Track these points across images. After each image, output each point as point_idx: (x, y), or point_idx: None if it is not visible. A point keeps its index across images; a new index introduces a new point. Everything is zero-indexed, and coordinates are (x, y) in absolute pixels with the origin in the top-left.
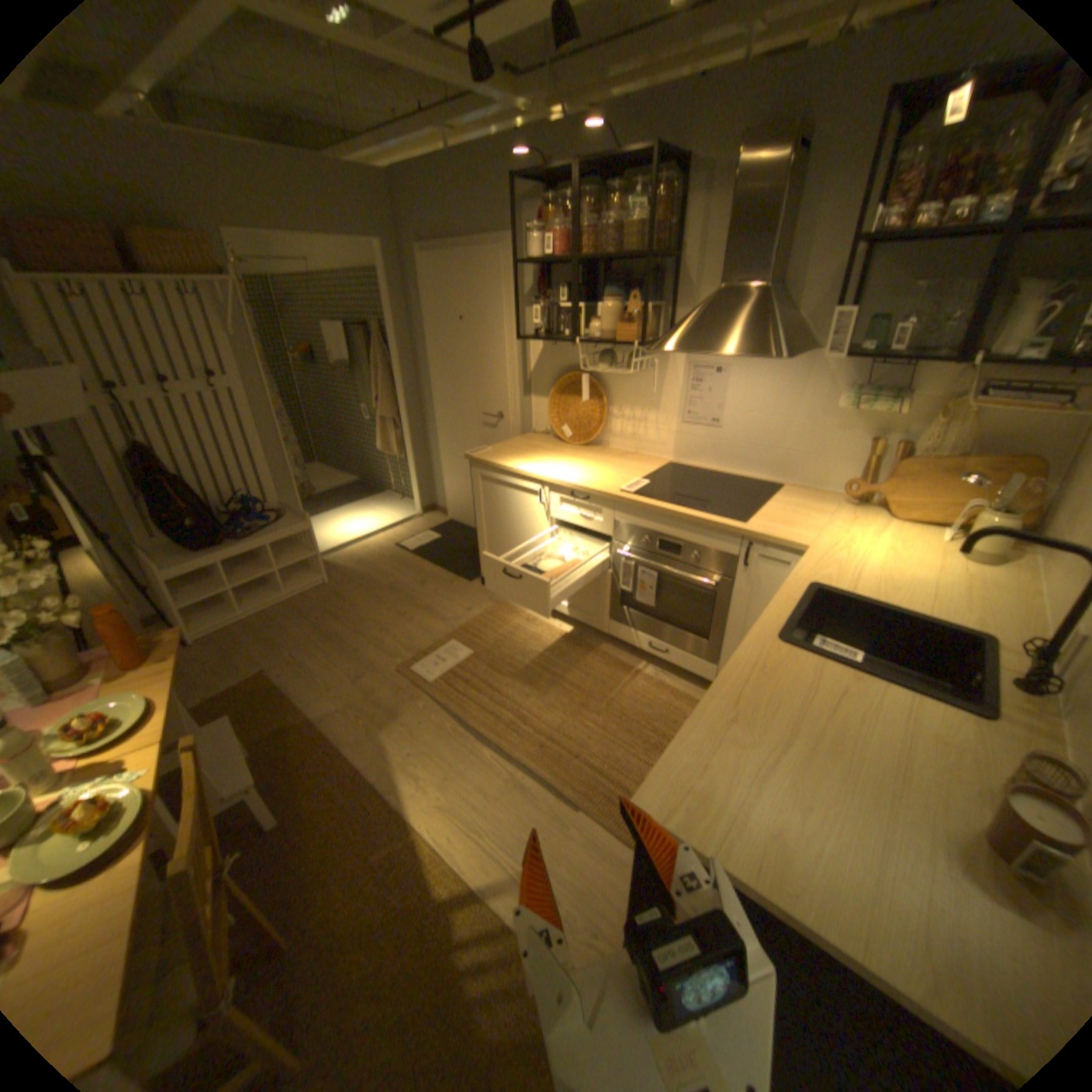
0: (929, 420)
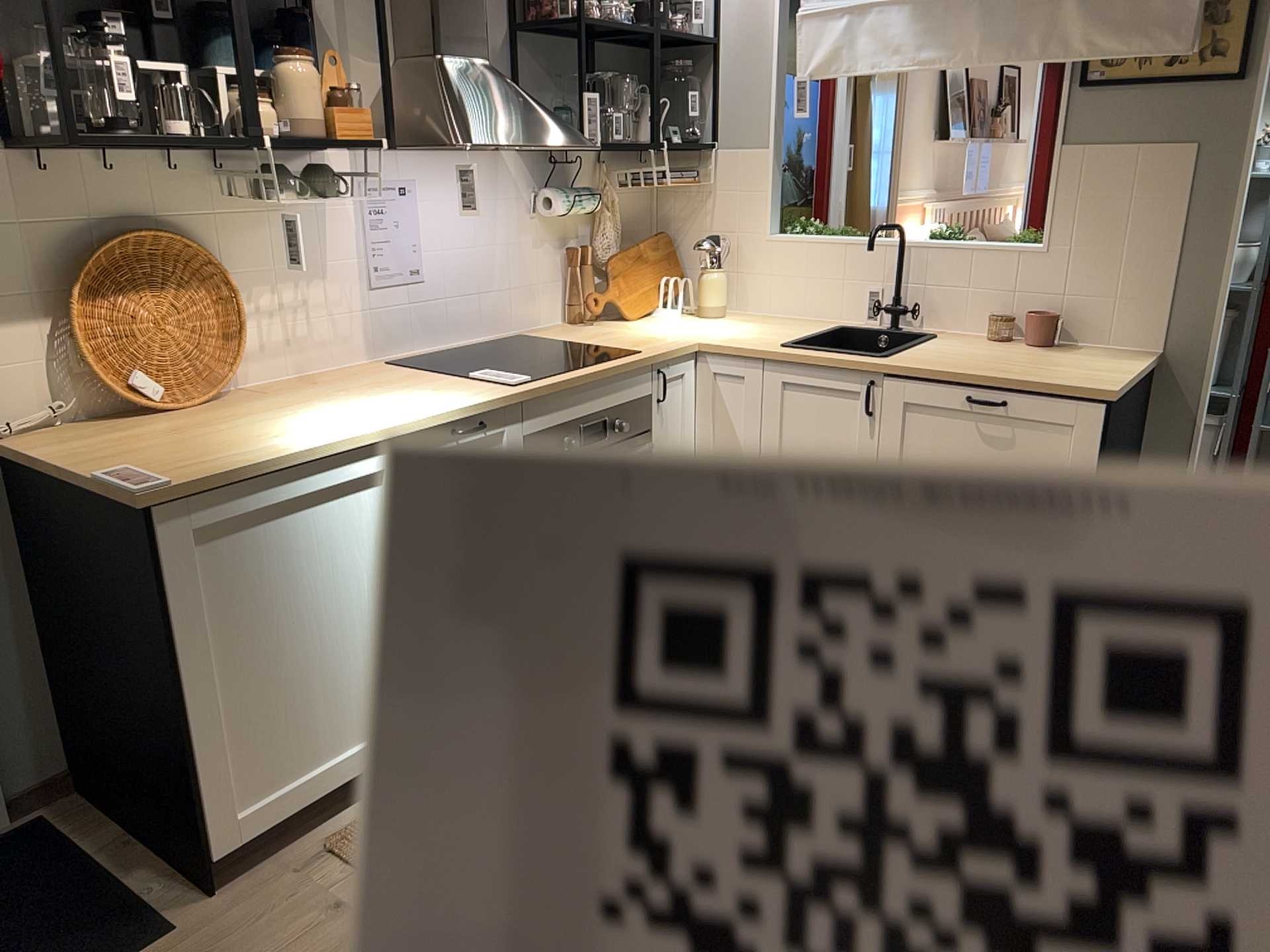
0: (587, 219)
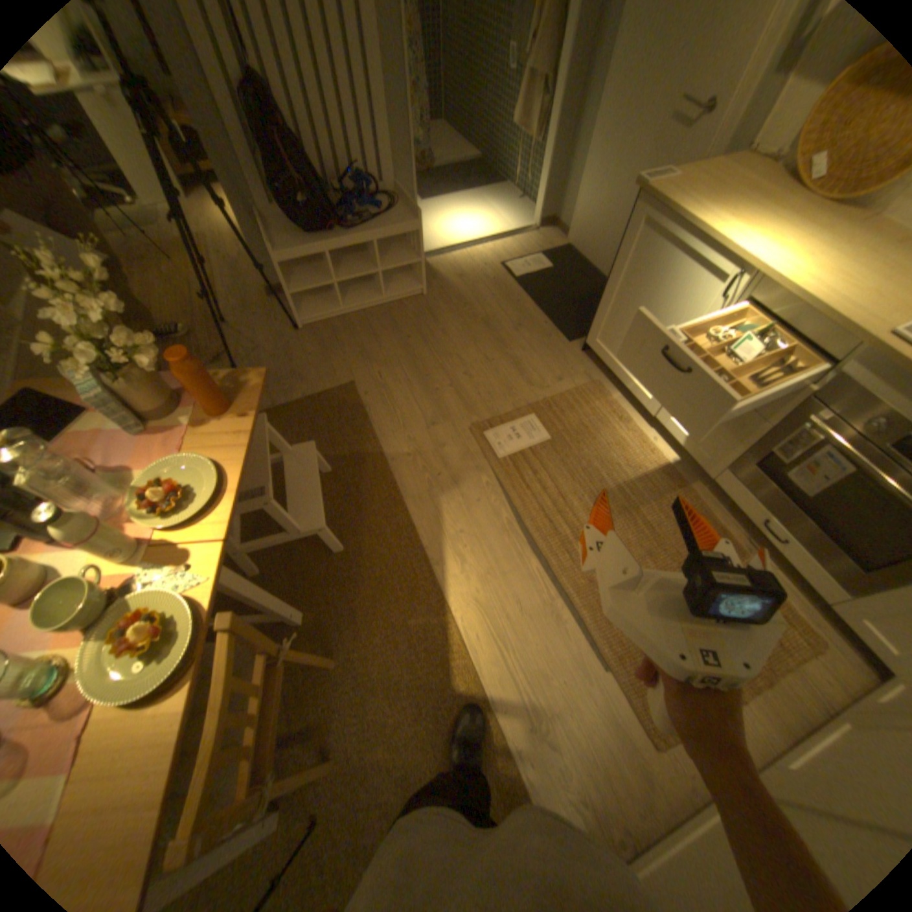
0: None
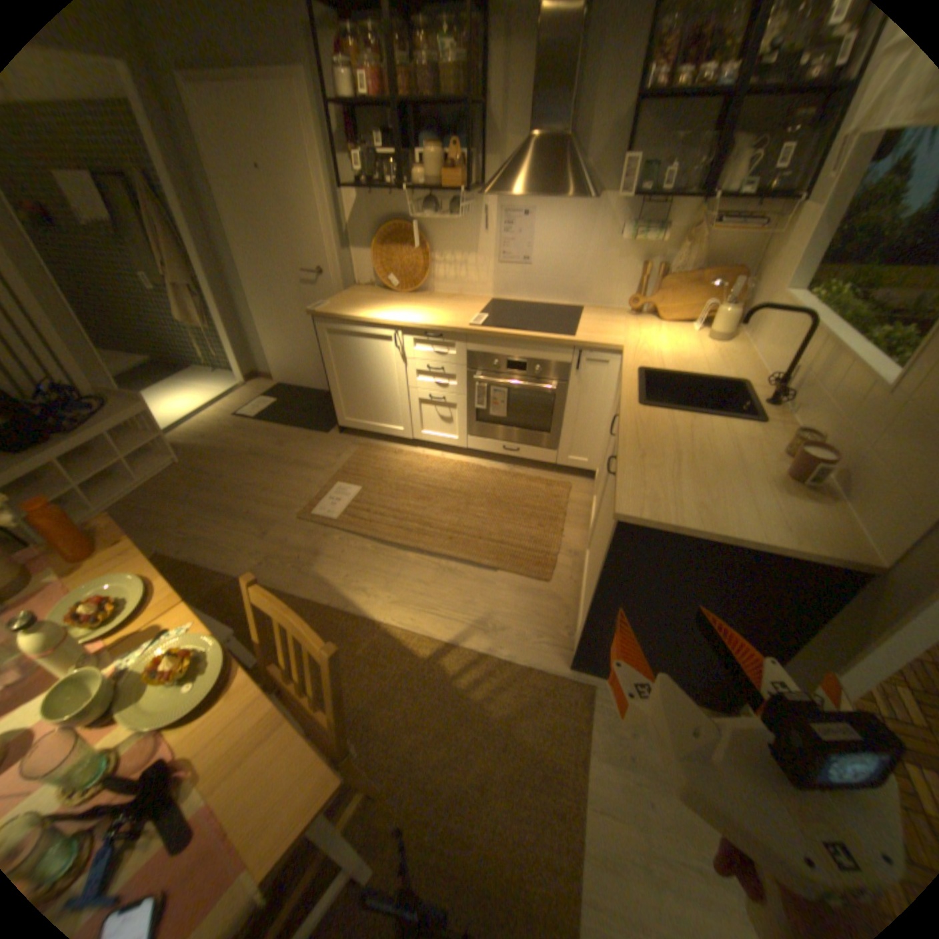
0: (677, 245)
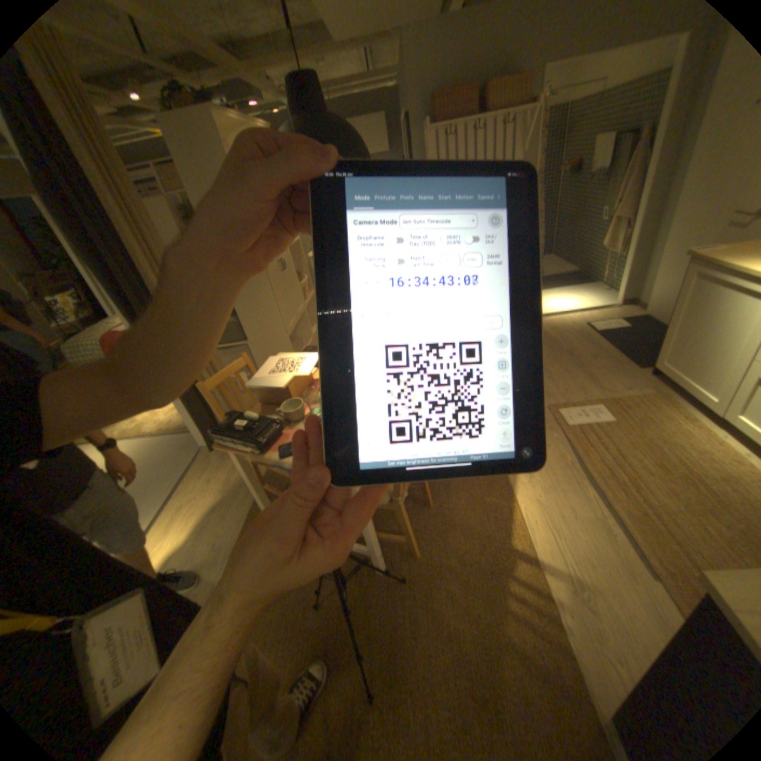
0: None
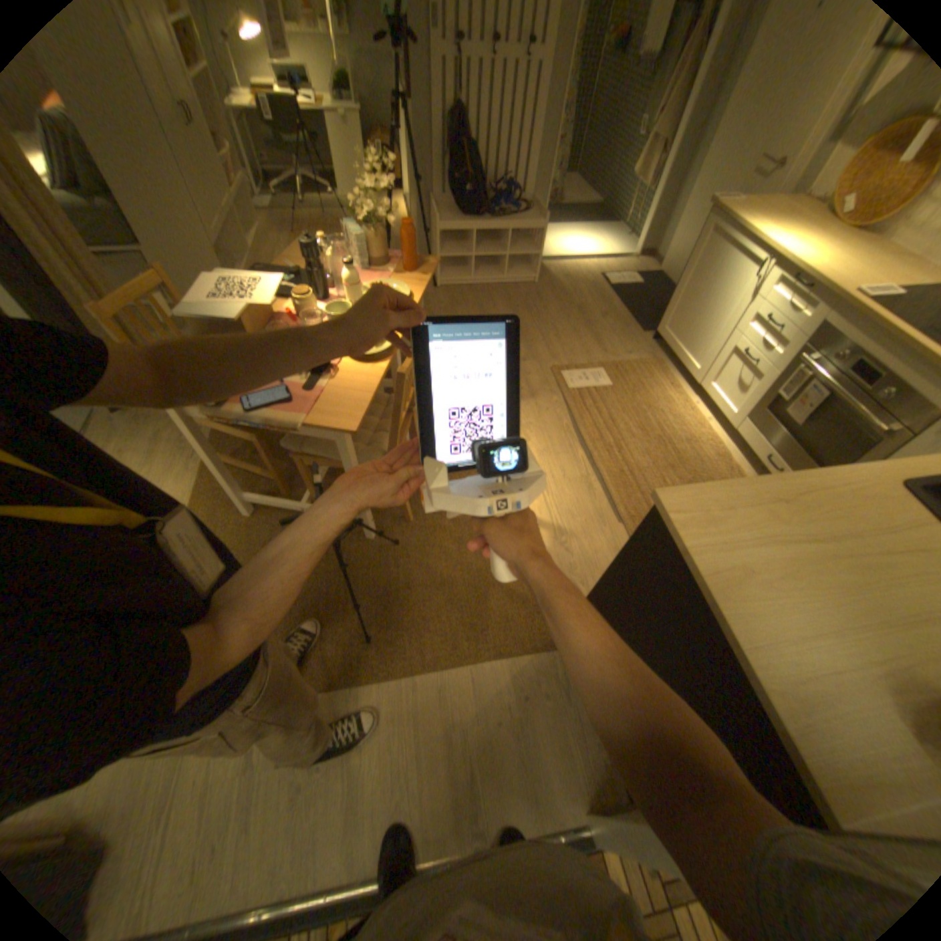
0: None
